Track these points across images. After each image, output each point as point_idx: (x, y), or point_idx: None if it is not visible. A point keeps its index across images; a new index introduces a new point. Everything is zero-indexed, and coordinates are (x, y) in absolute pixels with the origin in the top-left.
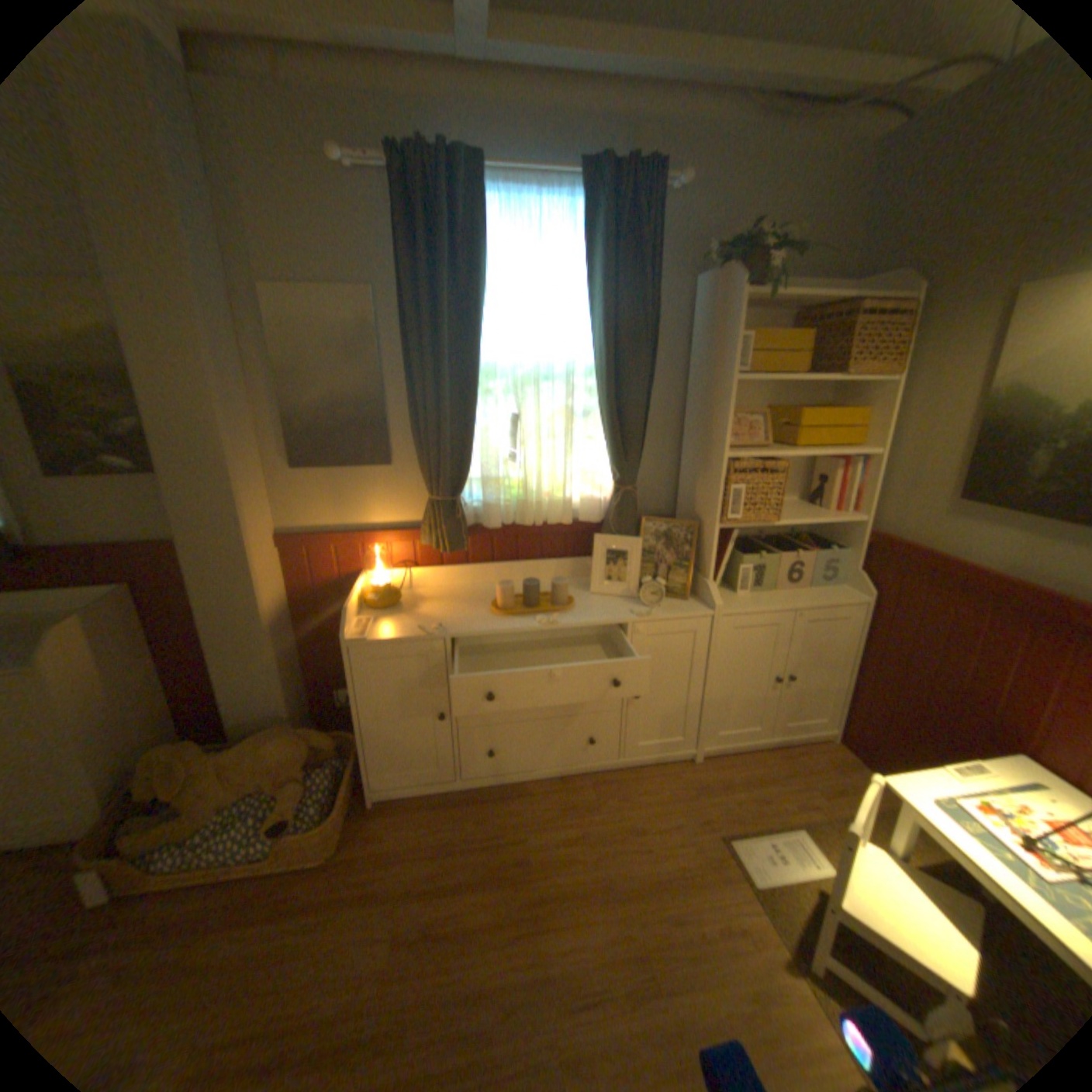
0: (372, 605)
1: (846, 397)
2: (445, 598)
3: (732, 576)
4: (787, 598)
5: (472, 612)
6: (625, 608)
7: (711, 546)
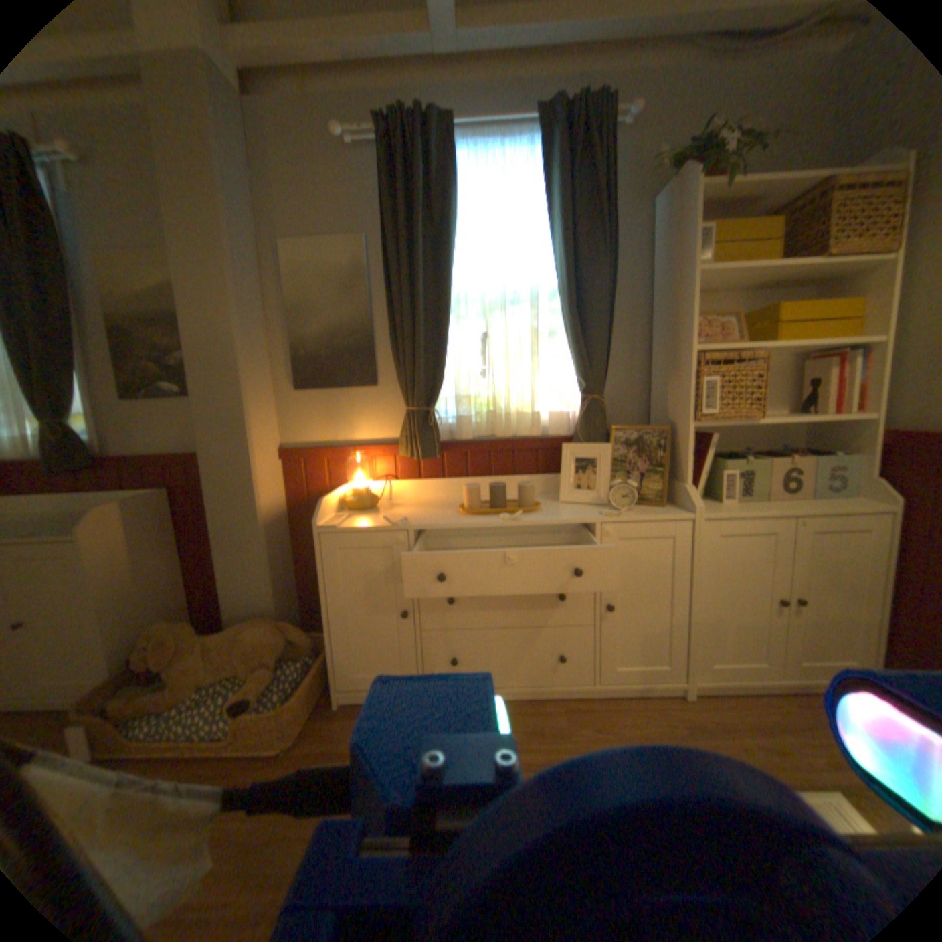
0: (351, 505)
1: (833, 298)
2: (419, 506)
3: (716, 487)
4: (785, 507)
5: (440, 513)
6: (595, 512)
7: (688, 446)
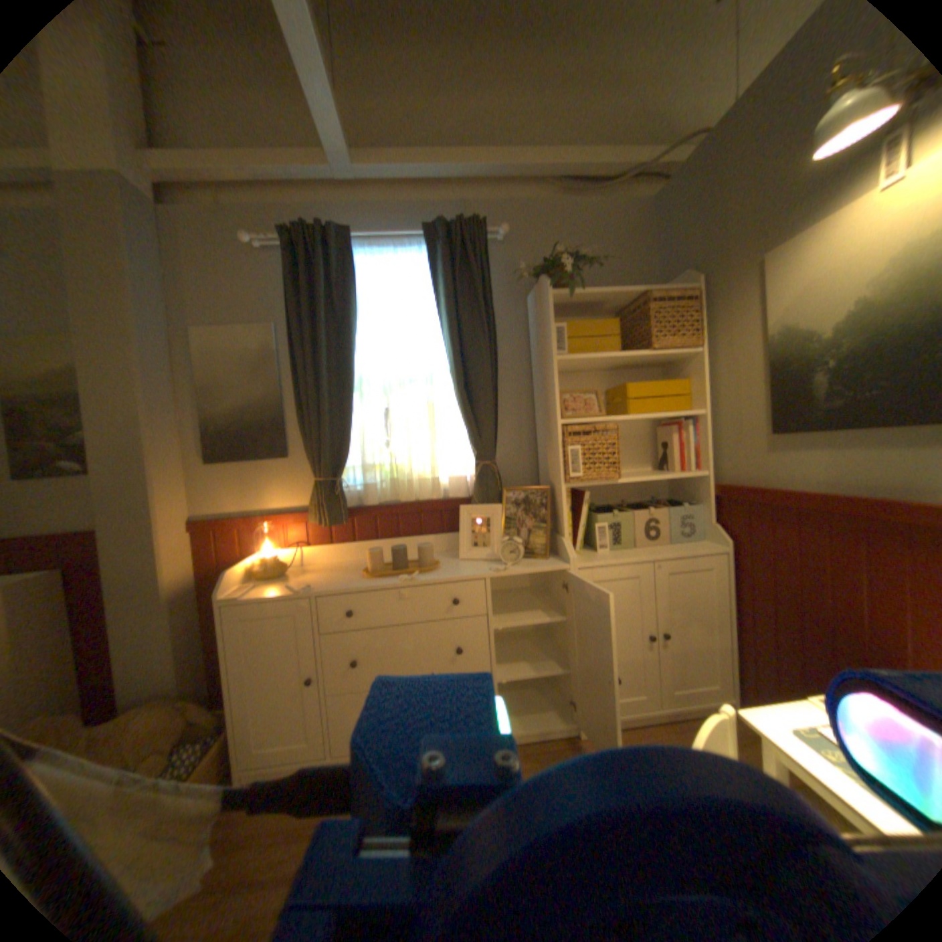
0: (258, 574)
1: (671, 377)
2: (328, 570)
3: (593, 537)
4: (646, 552)
5: (346, 577)
6: (487, 567)
7: (562, 504)
